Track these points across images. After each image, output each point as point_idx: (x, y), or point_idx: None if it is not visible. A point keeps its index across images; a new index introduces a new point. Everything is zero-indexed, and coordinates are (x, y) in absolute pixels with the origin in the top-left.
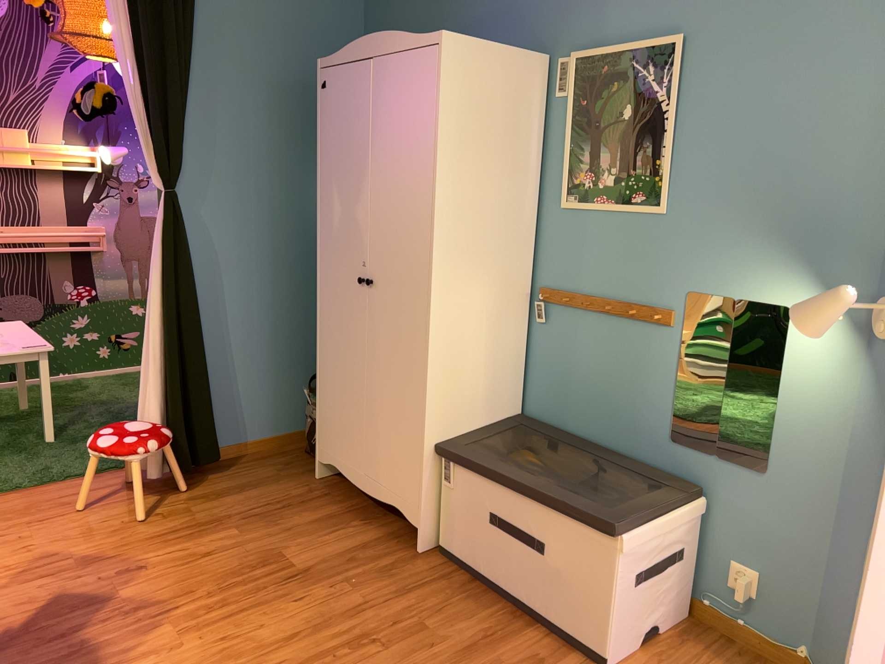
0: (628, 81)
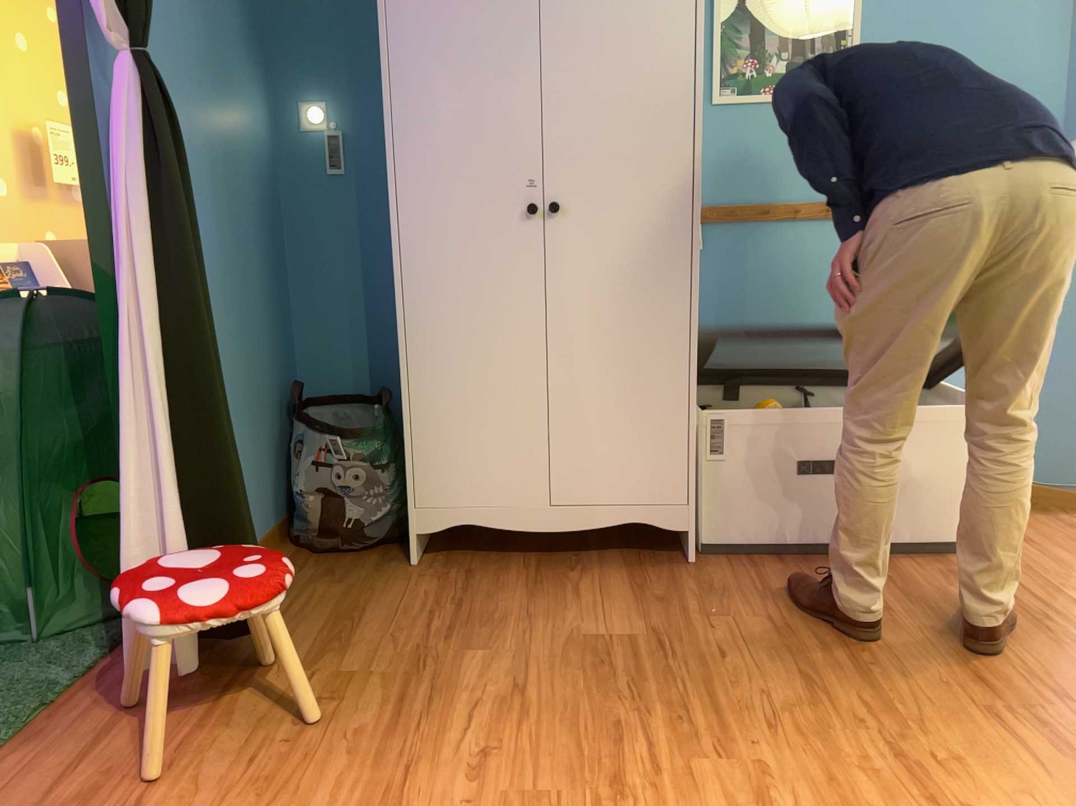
0: None
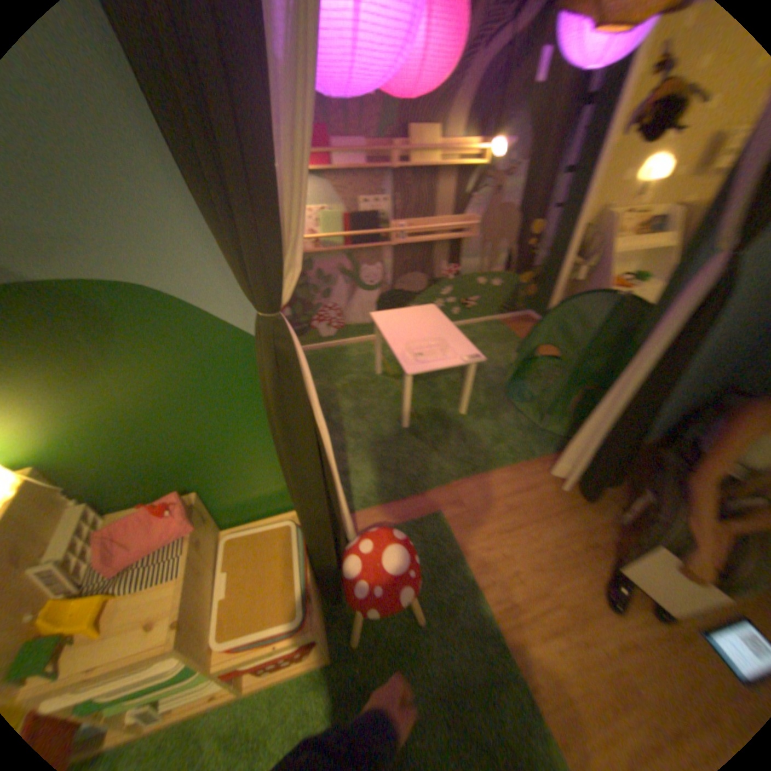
0: None
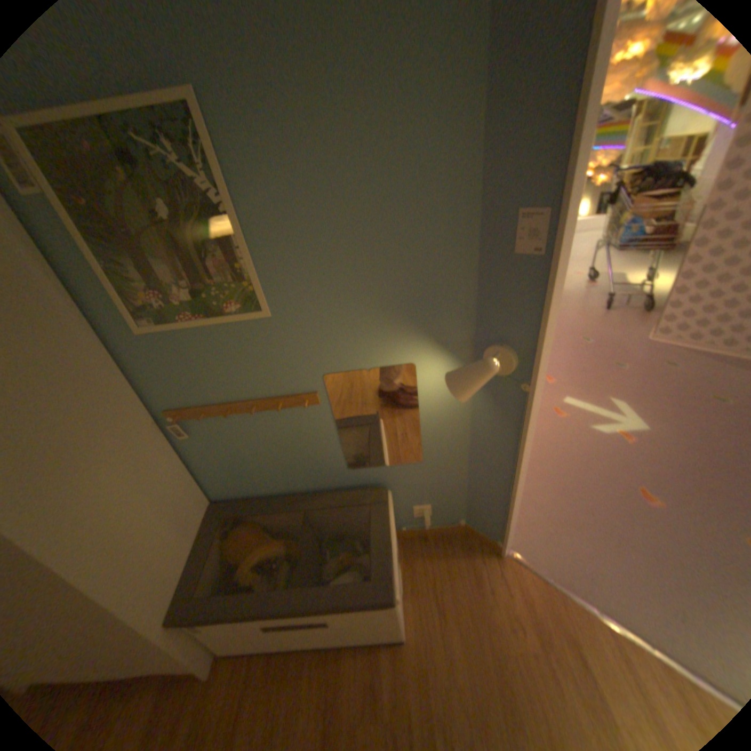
0: (138, 160)
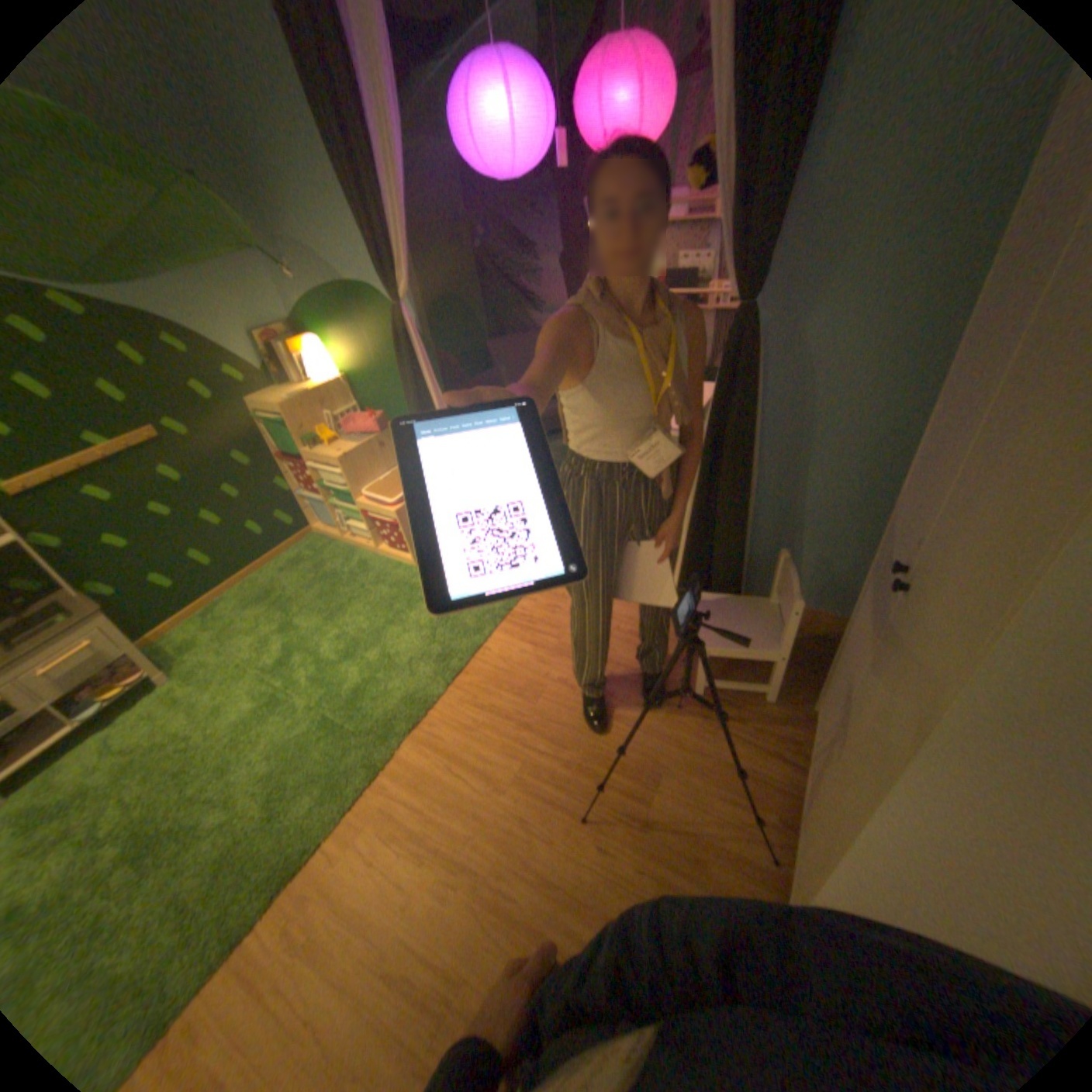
0: None
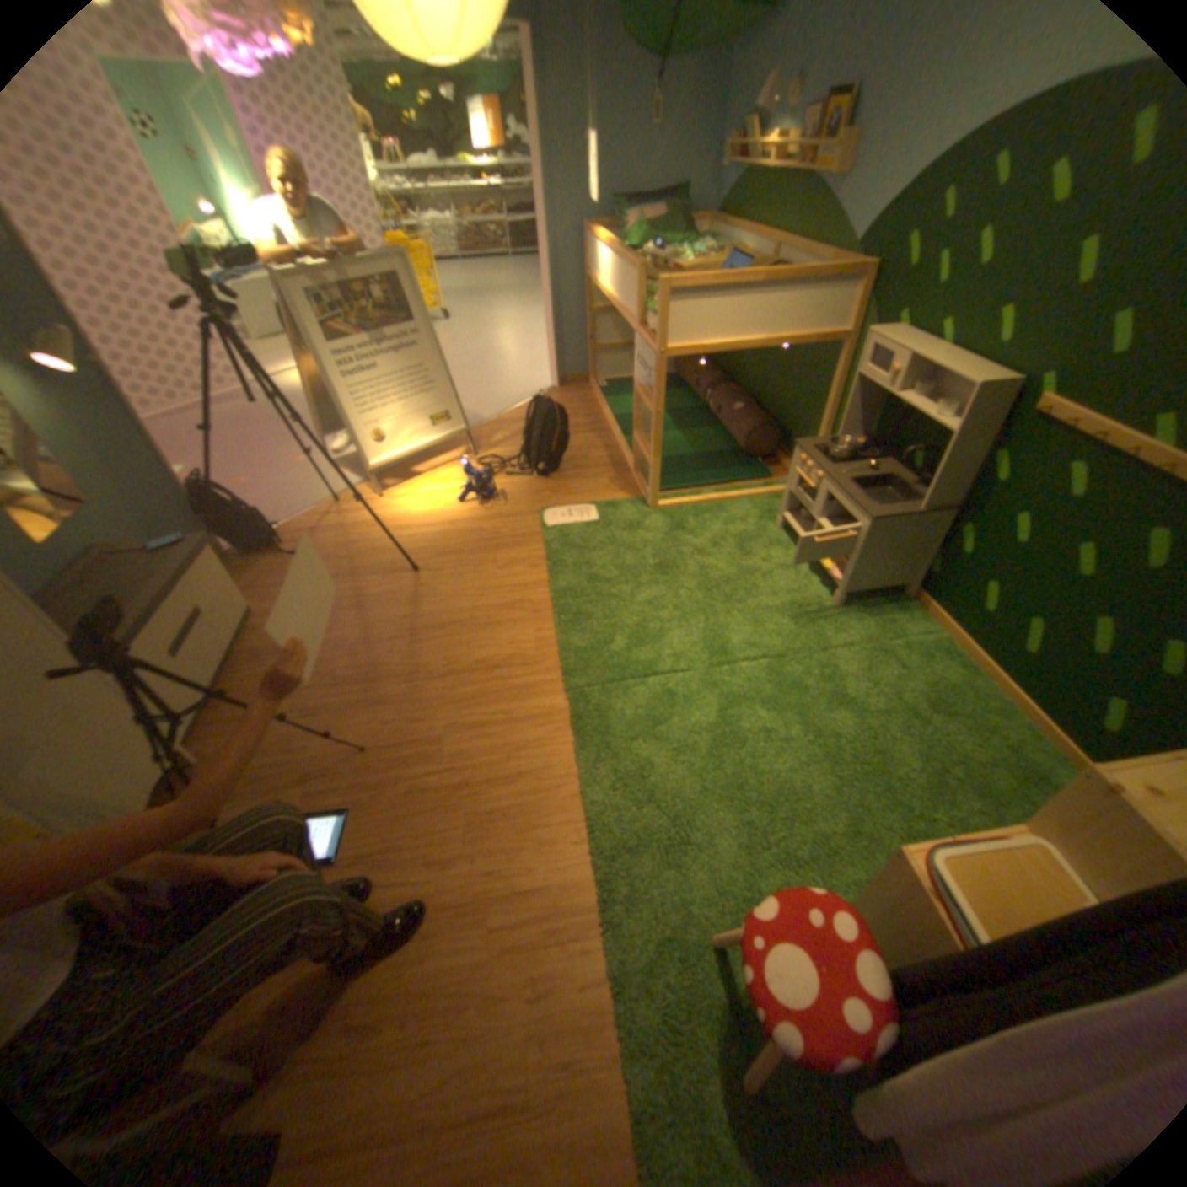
0: None
